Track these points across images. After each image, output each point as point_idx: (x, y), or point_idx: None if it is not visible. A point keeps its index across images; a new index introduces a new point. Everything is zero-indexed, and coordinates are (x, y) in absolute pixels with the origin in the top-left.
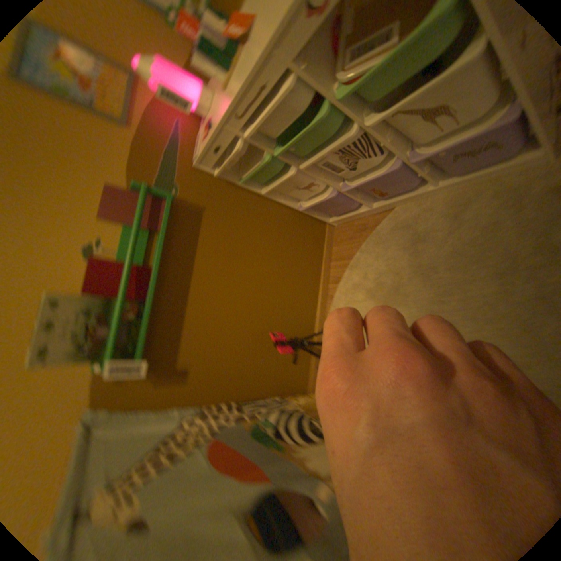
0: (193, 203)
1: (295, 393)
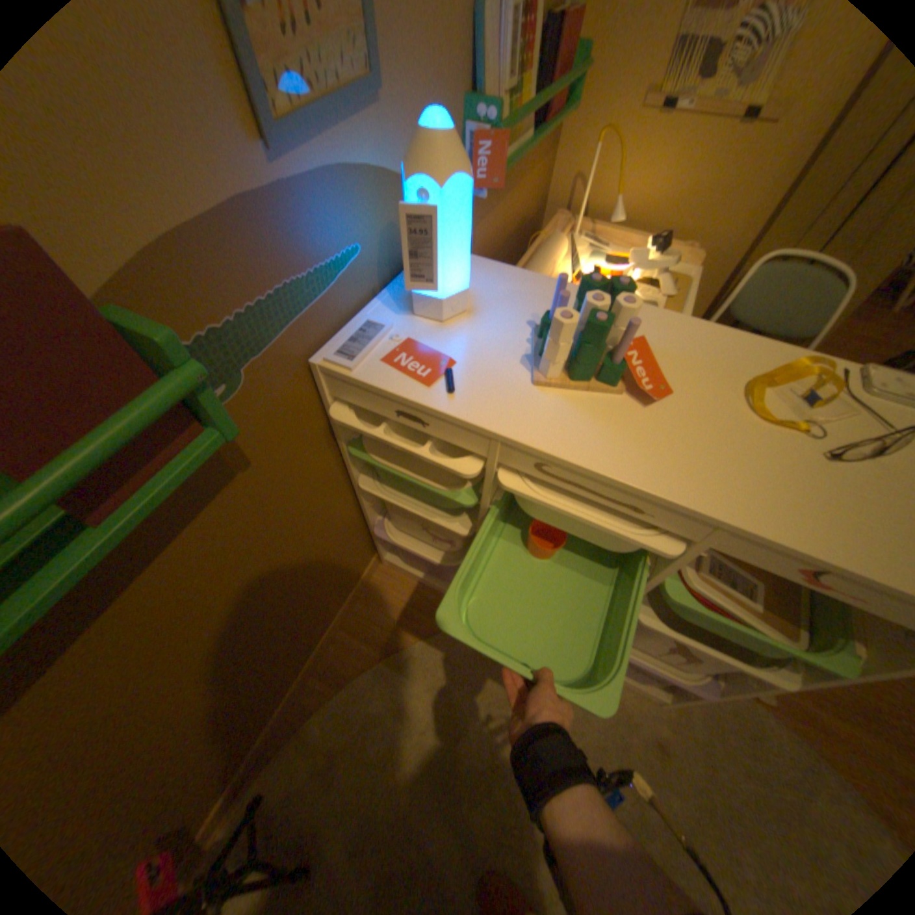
0: (233, 445)
1: None
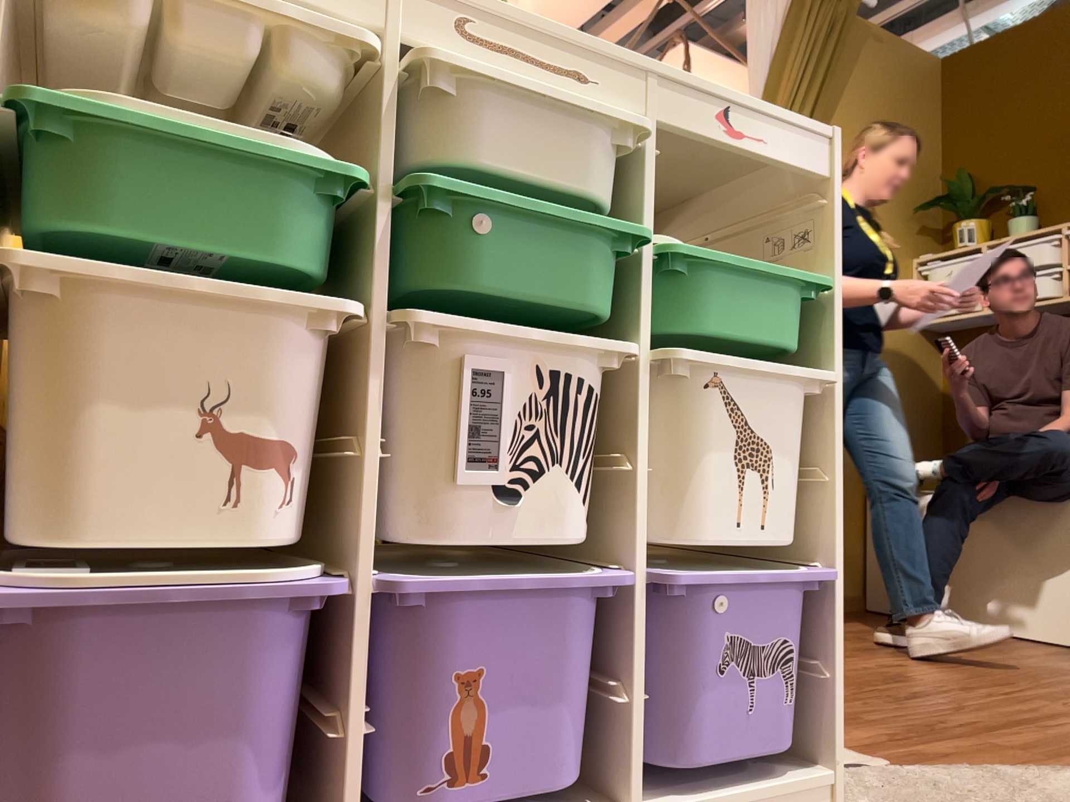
0: None
1: None
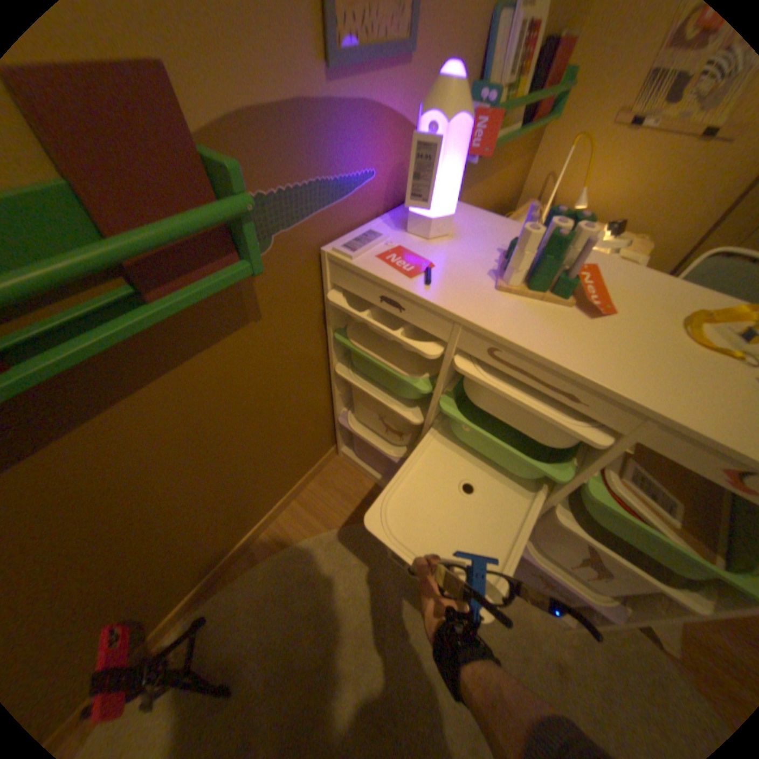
0: (254, 296)
1: None
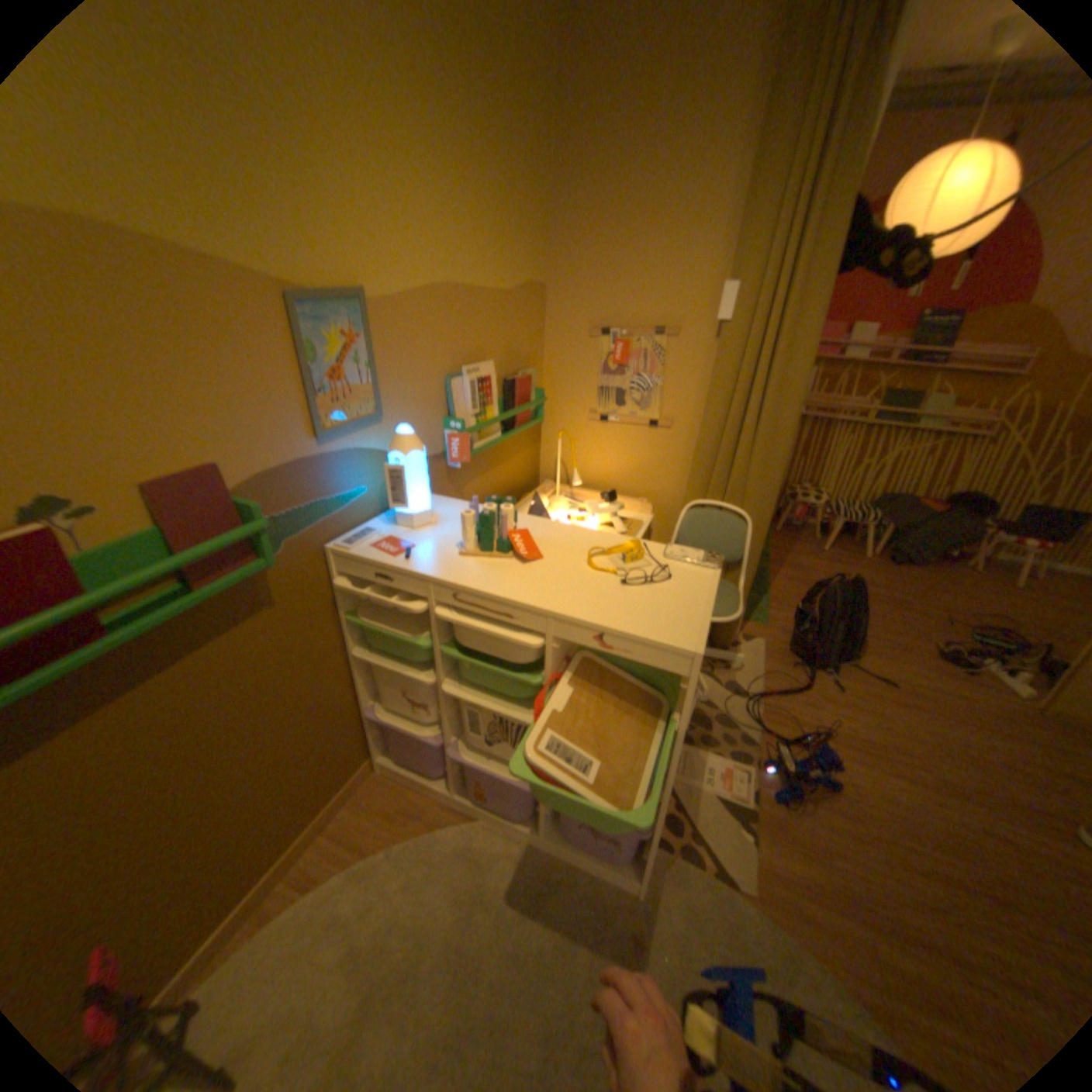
0: (266, 587)
1: None
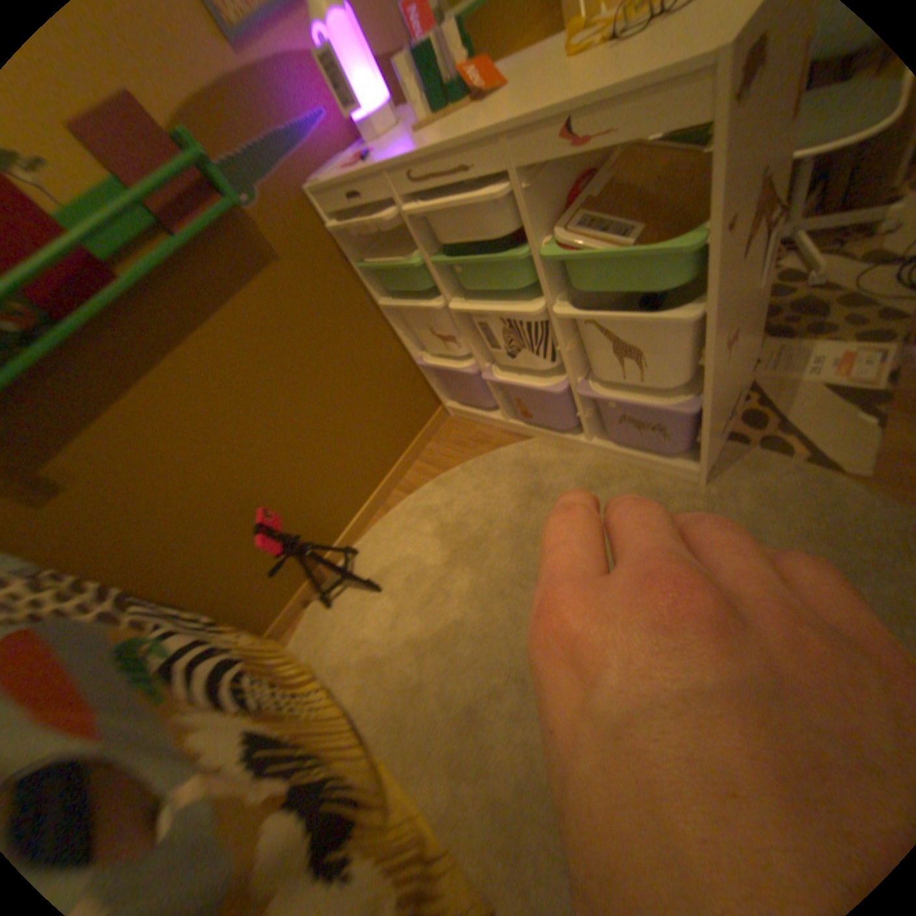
0: (262, 241)
1: (243, 627)
